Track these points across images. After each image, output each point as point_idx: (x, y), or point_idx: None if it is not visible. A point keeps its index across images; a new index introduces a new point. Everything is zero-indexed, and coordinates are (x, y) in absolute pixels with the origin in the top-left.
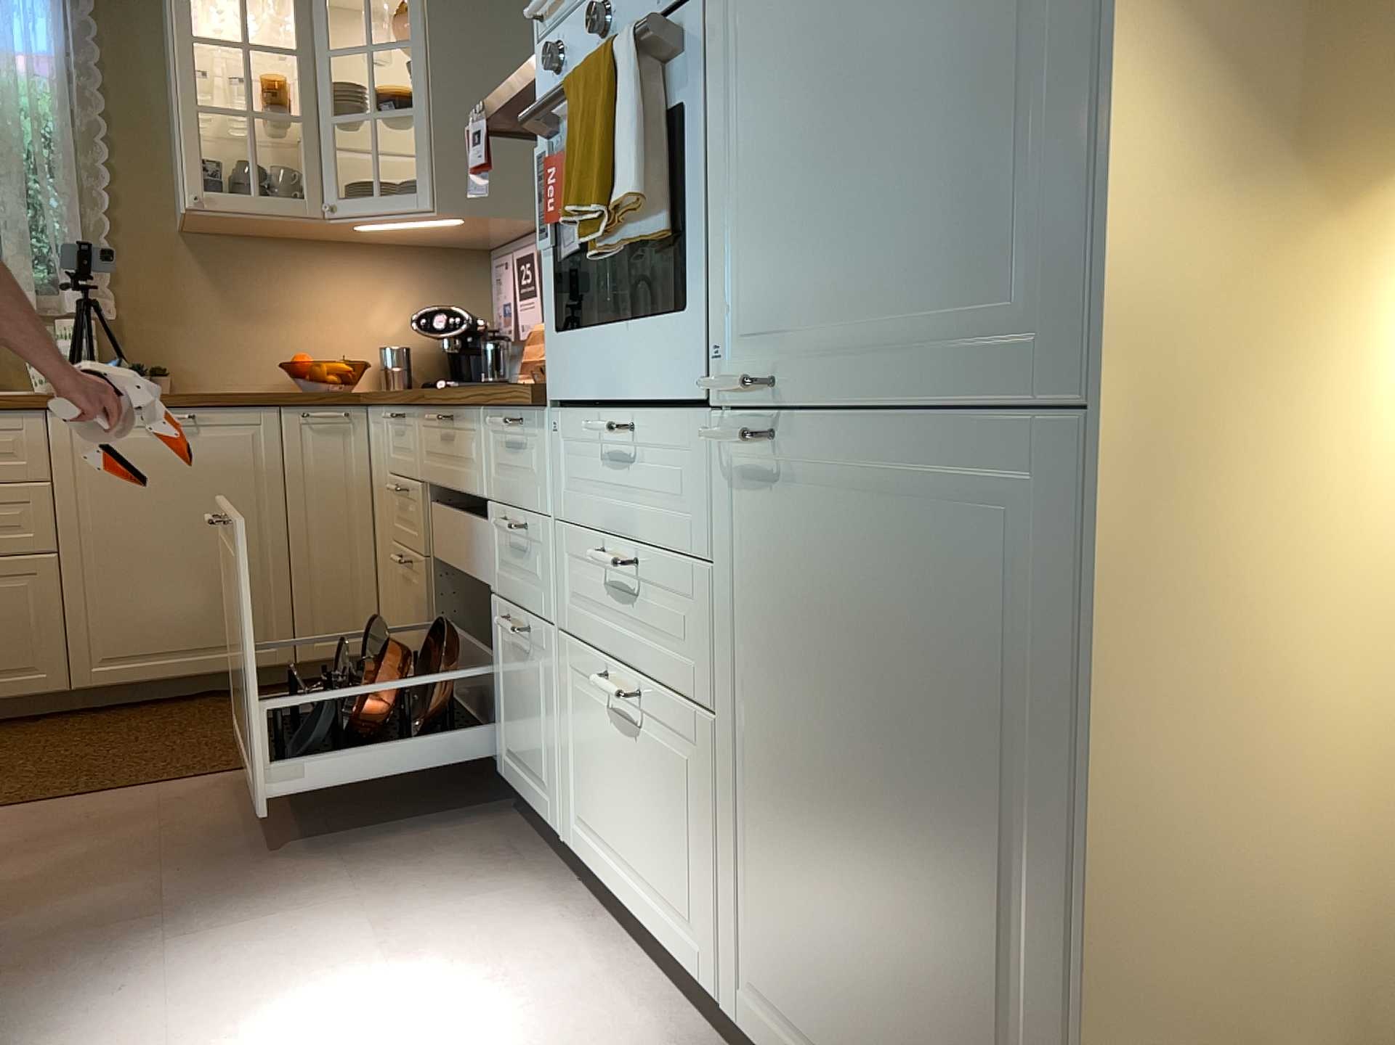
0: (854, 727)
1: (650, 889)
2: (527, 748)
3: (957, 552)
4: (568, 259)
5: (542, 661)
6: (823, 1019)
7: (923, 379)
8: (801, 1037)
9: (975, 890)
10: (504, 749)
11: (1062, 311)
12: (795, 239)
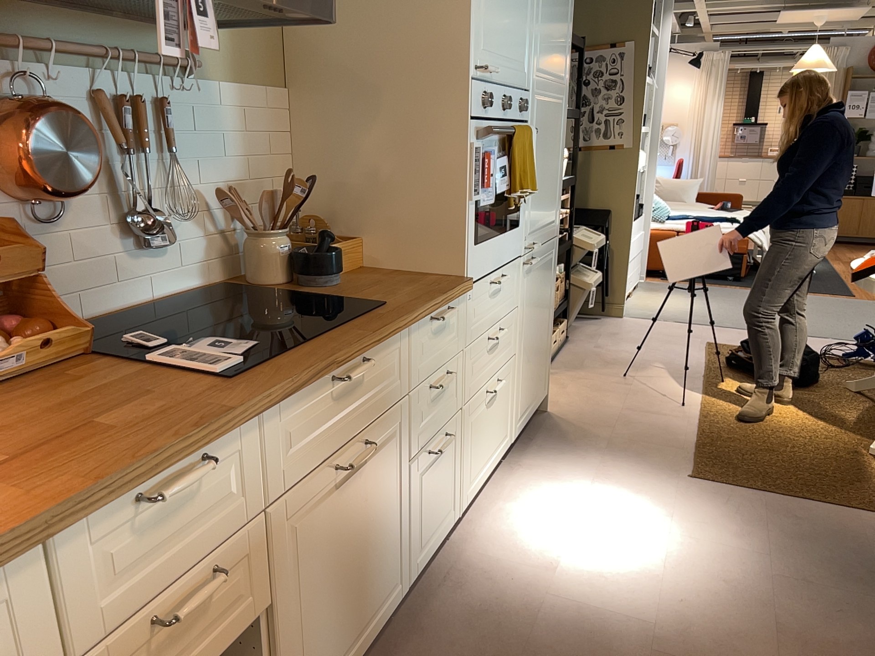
0: (537, 317)
1: (494, 450)
2: (437, 513)
3: (548, 266)
4: (479, 206)
5: (450, 441)
6: (529, 396)
7: (547, 234)
8: (525, 410)
9: (545, 328)
10: (415, 555)
11: (556, 219)
12: (537, 204)
